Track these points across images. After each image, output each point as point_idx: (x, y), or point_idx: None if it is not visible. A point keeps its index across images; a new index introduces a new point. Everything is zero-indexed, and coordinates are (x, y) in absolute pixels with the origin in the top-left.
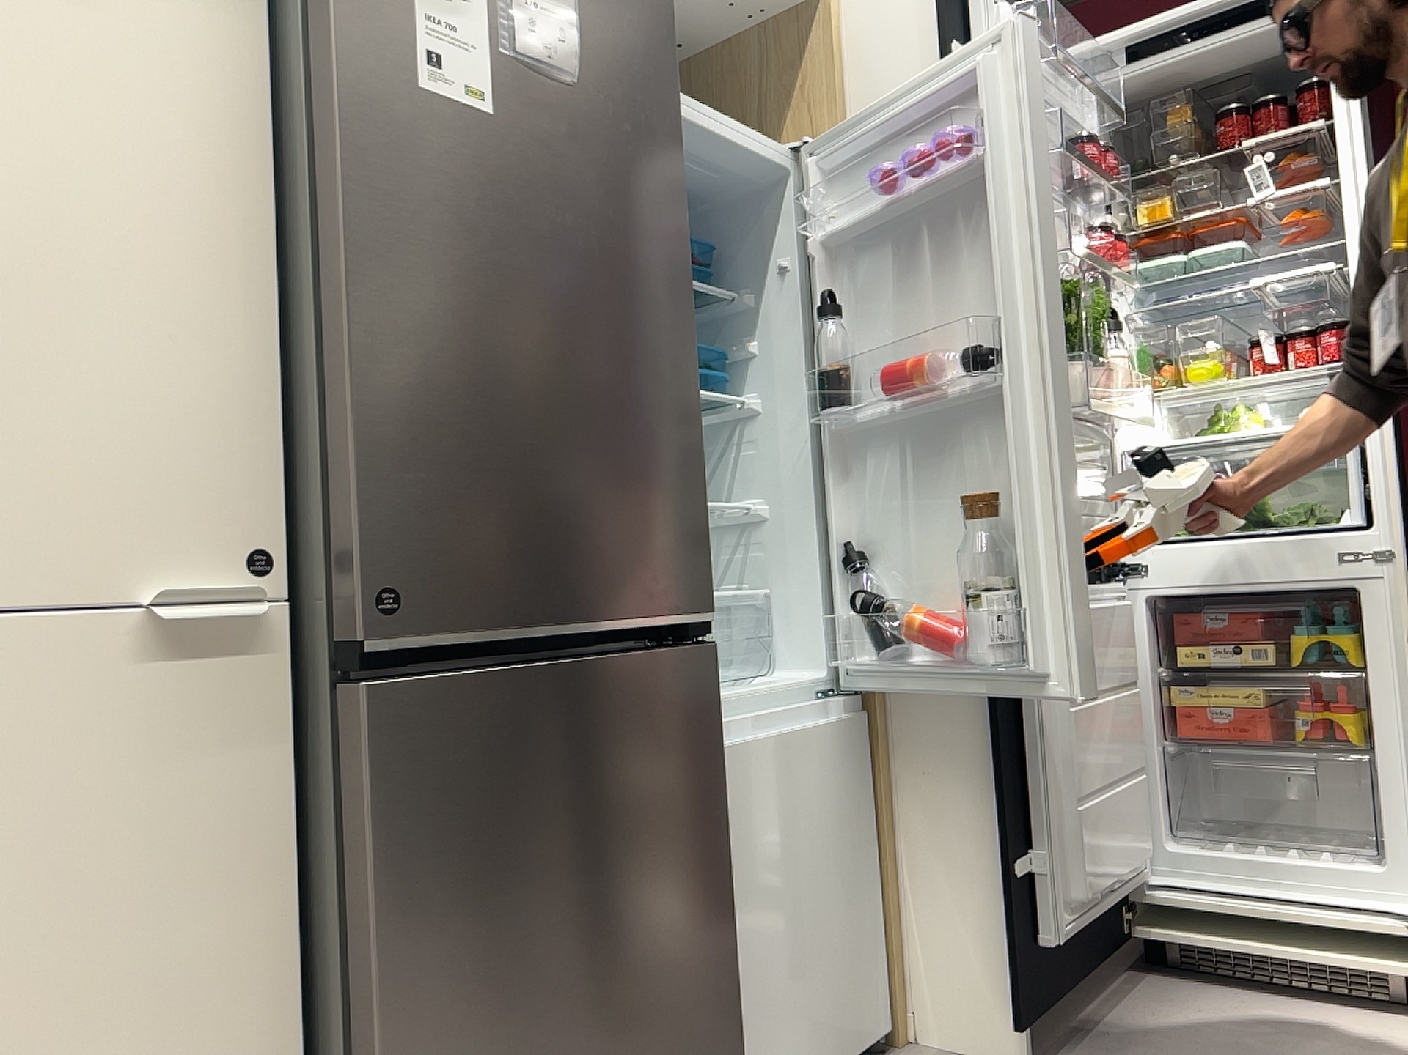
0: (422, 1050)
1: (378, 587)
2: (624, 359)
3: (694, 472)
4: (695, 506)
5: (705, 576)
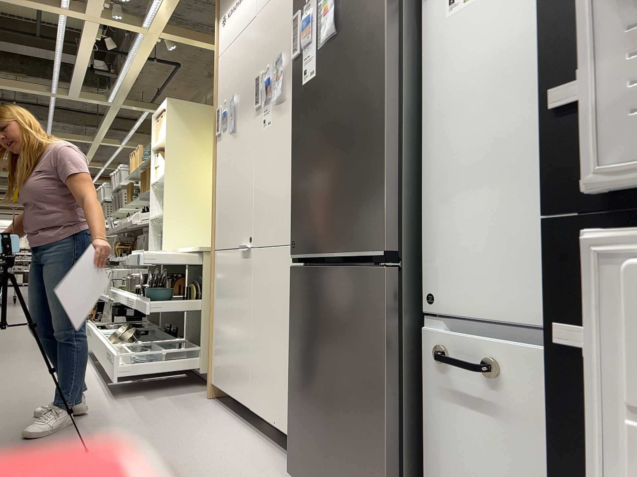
0: (295, 374)
1: (293, 240)
2: (350, 138)
3: (380, 180)
4: (380, 197)
5: (384, 233)
